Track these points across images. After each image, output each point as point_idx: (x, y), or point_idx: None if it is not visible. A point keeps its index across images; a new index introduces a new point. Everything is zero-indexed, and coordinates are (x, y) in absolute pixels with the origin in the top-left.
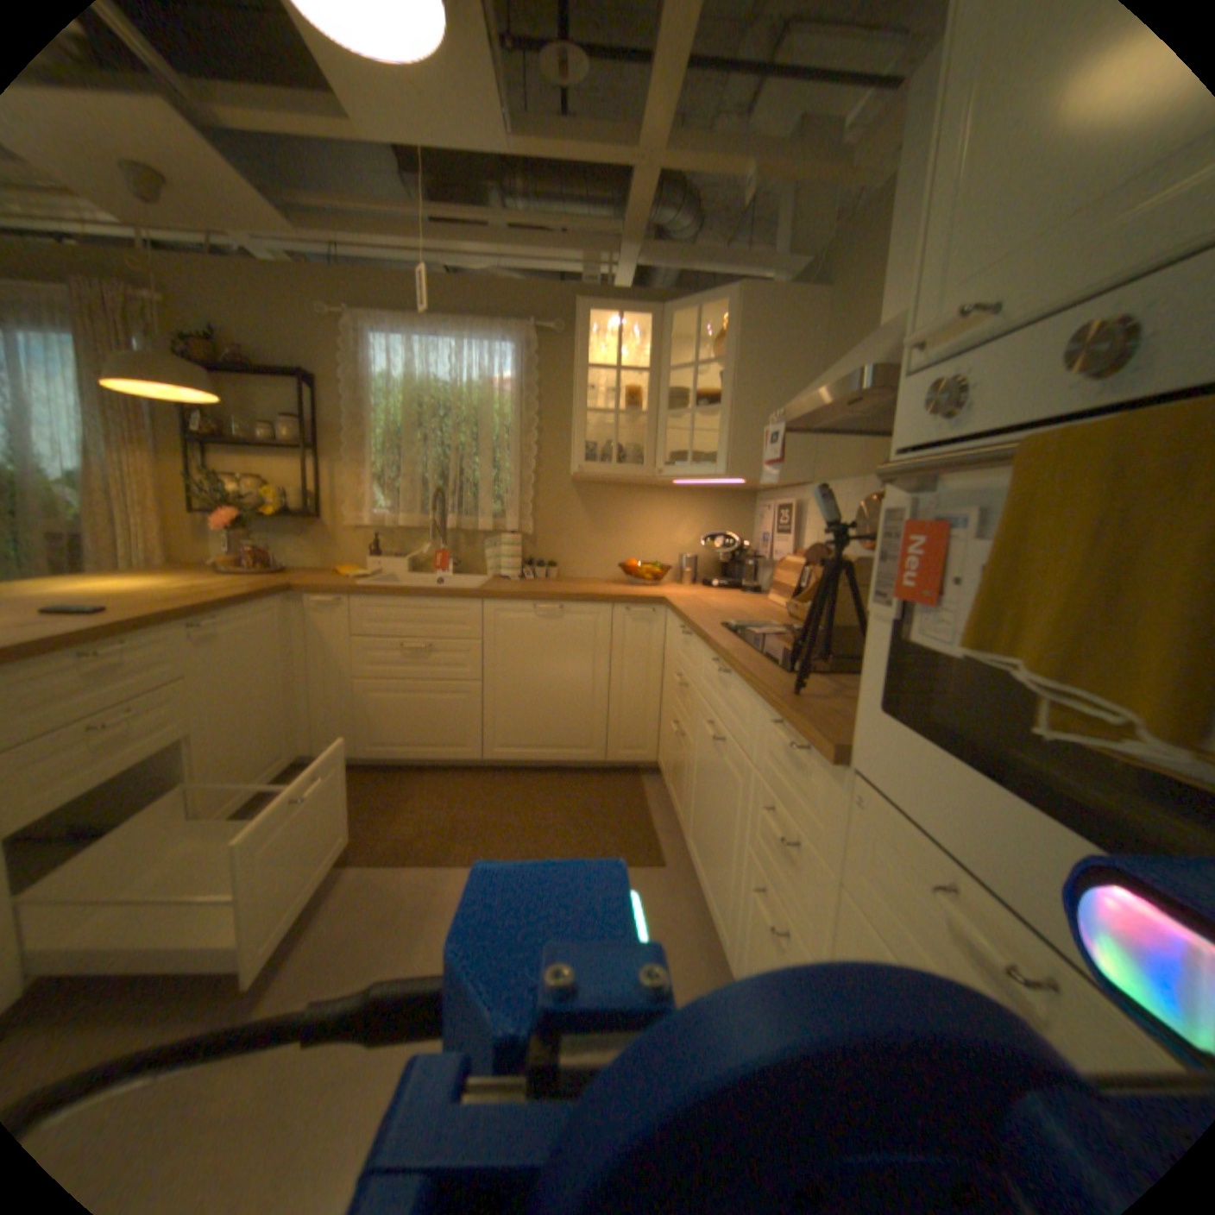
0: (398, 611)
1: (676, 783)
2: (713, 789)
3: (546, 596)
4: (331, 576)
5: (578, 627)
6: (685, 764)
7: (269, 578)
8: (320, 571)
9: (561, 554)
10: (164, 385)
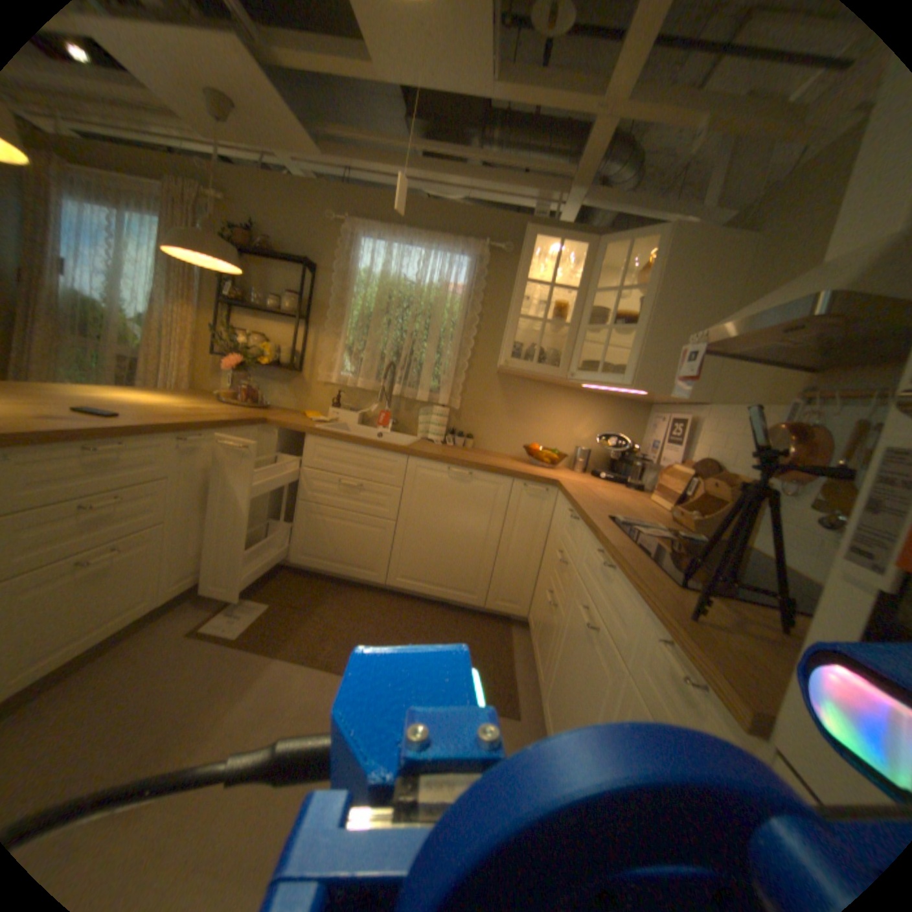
0: (342, 454)
1: (541, 646)
2: (578, 672)
3: (459, 462)
4: (299, 417)
5: (481, 493)
6: (553, 634)
7: (254, 411)
8: (294, 412)
9: (478, 430)
10: (207, 258)
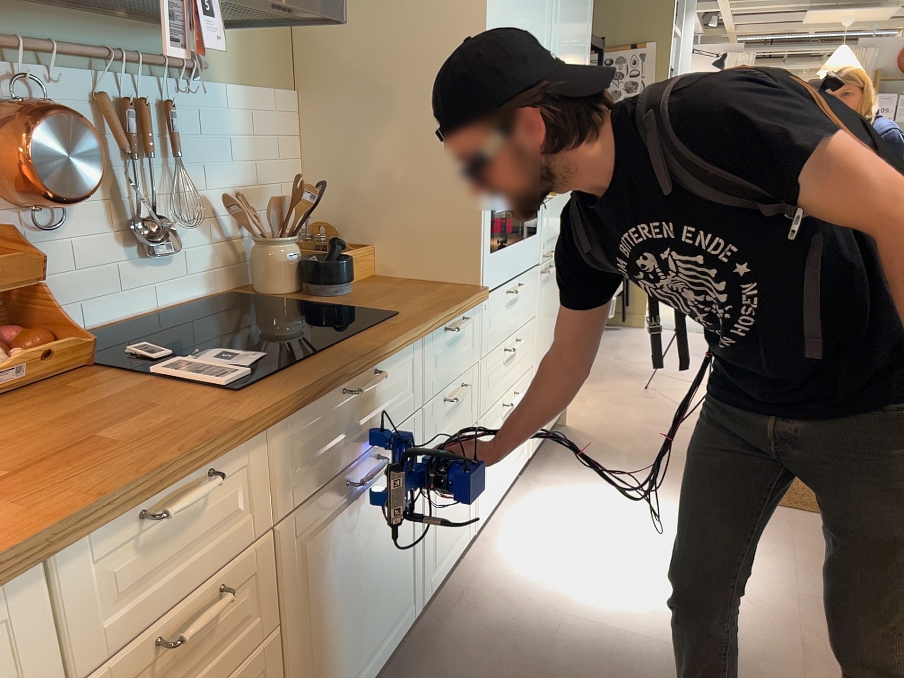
0: None
1: None
2: (363, 547)
3: None
4: None
5: None
6: None
7: None
8: None
9: None
10: None
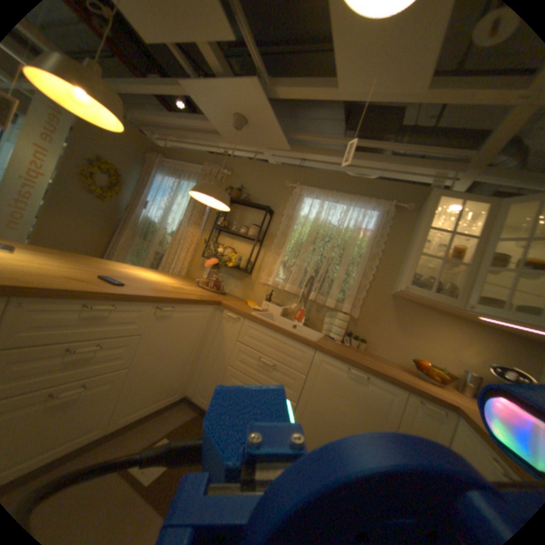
0: (265, 337)
1: None
2: None
3: (360, 366)
4: (243, 304)
5: (377, 399)
6: None
7: (216, 295)
8: (240, 299)
9: (372, 337)
10: (213, 201)
